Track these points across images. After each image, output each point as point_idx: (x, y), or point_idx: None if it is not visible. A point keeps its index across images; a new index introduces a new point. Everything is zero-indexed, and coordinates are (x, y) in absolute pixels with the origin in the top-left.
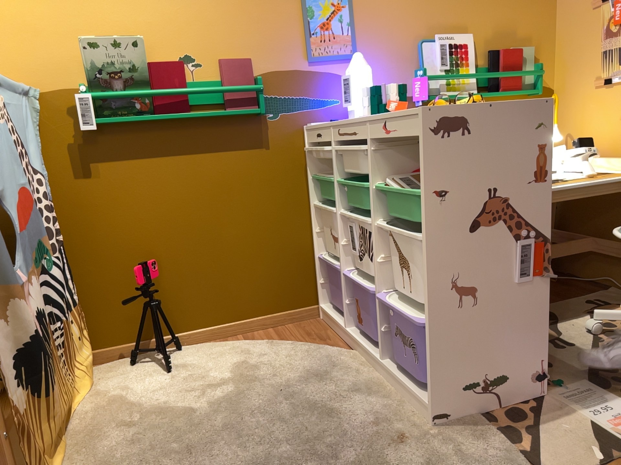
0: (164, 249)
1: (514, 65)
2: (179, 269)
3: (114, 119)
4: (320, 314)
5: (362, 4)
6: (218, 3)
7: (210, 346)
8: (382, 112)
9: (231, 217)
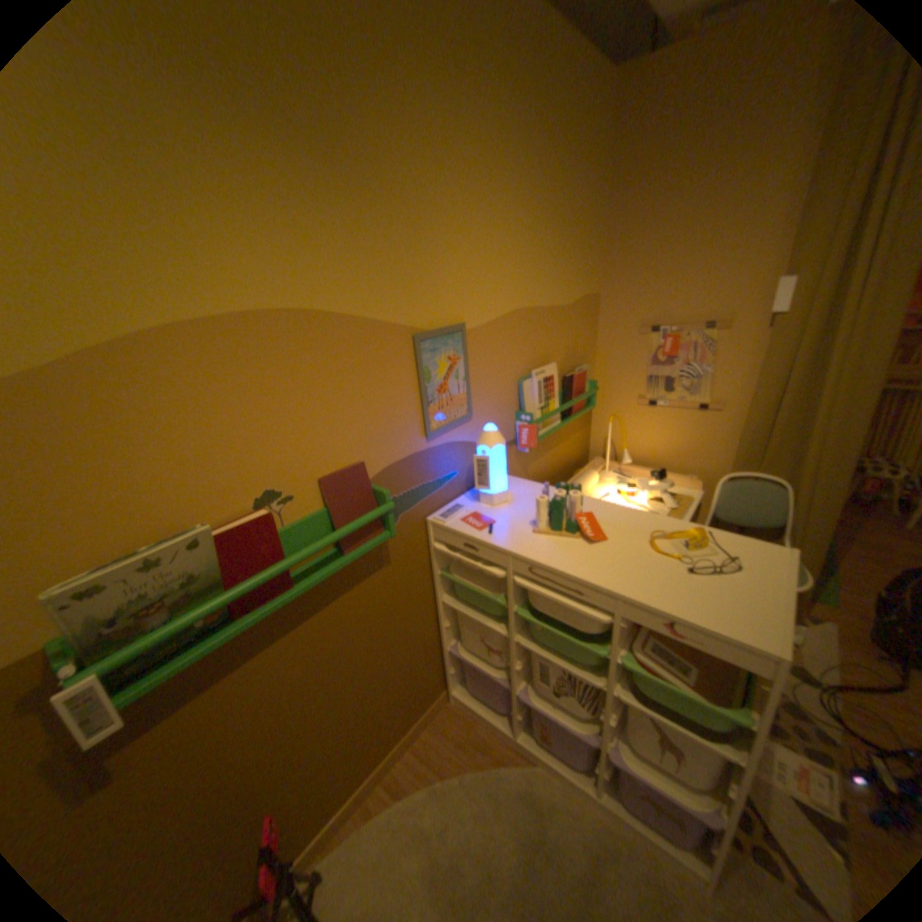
0: (270, 777)
1: (582, 387)
2: (295, 782)
3: (159, 681)
4: (448, 699)
5: (475, 349)
6: (308, 391)
7: (361, 845)
8: (573, 534)
9: (354, 673)
